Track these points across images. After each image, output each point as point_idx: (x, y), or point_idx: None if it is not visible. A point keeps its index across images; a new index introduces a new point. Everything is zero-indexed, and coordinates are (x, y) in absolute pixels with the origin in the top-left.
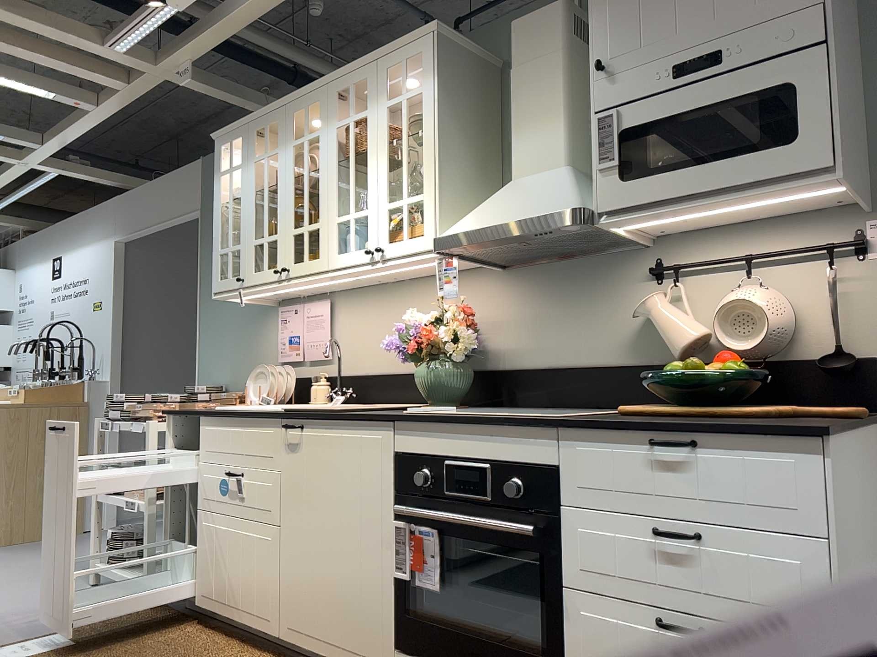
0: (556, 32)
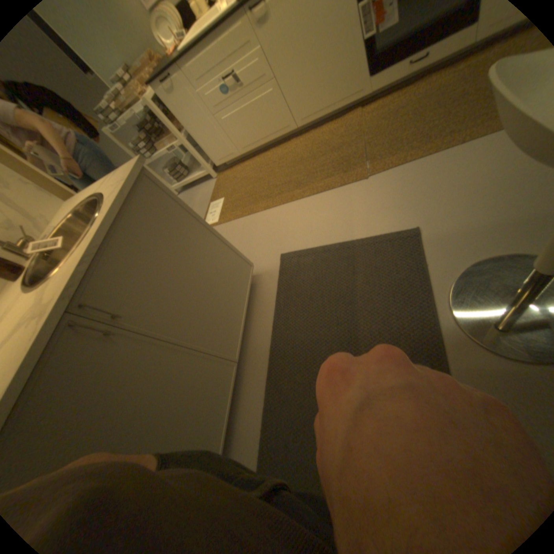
0: None
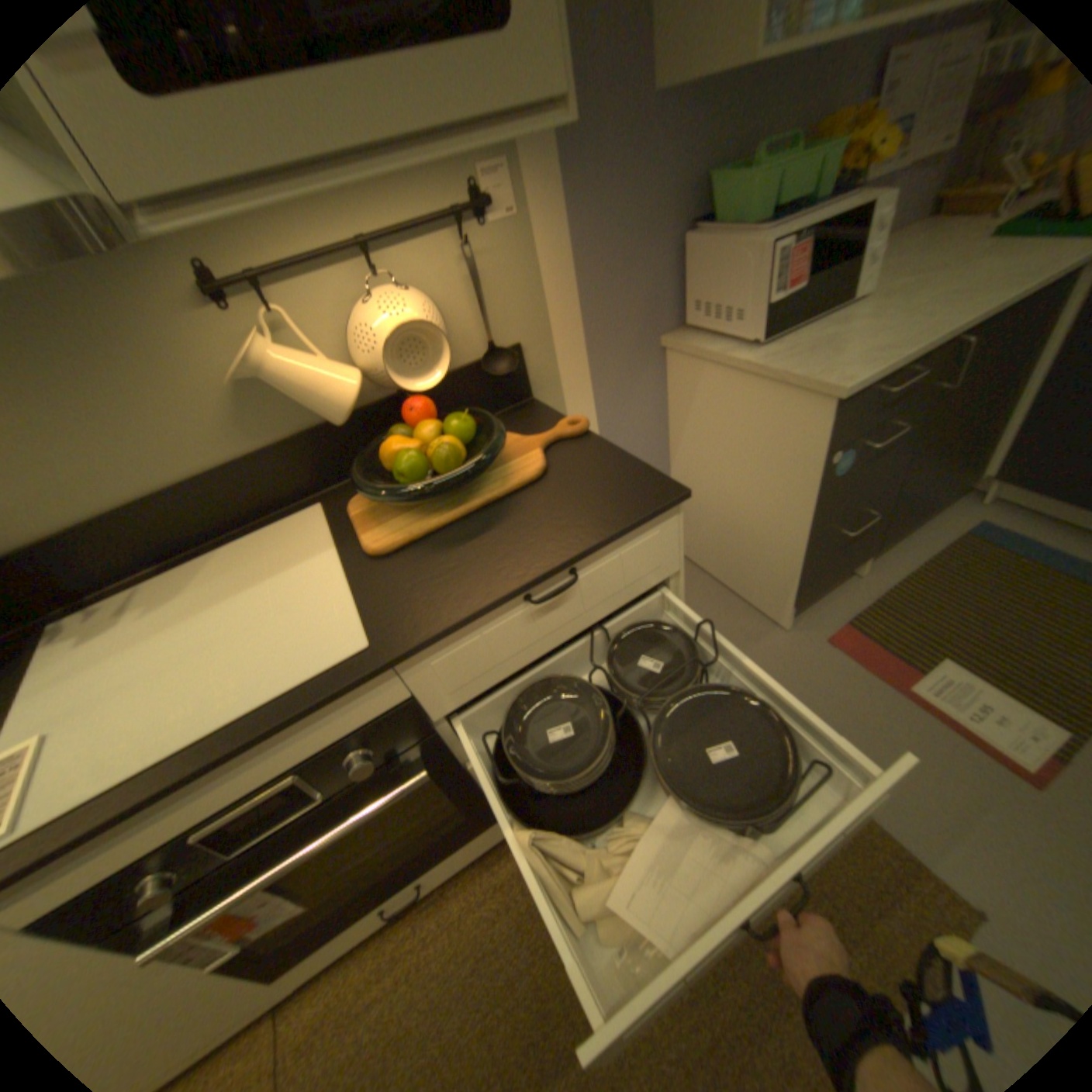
0: None
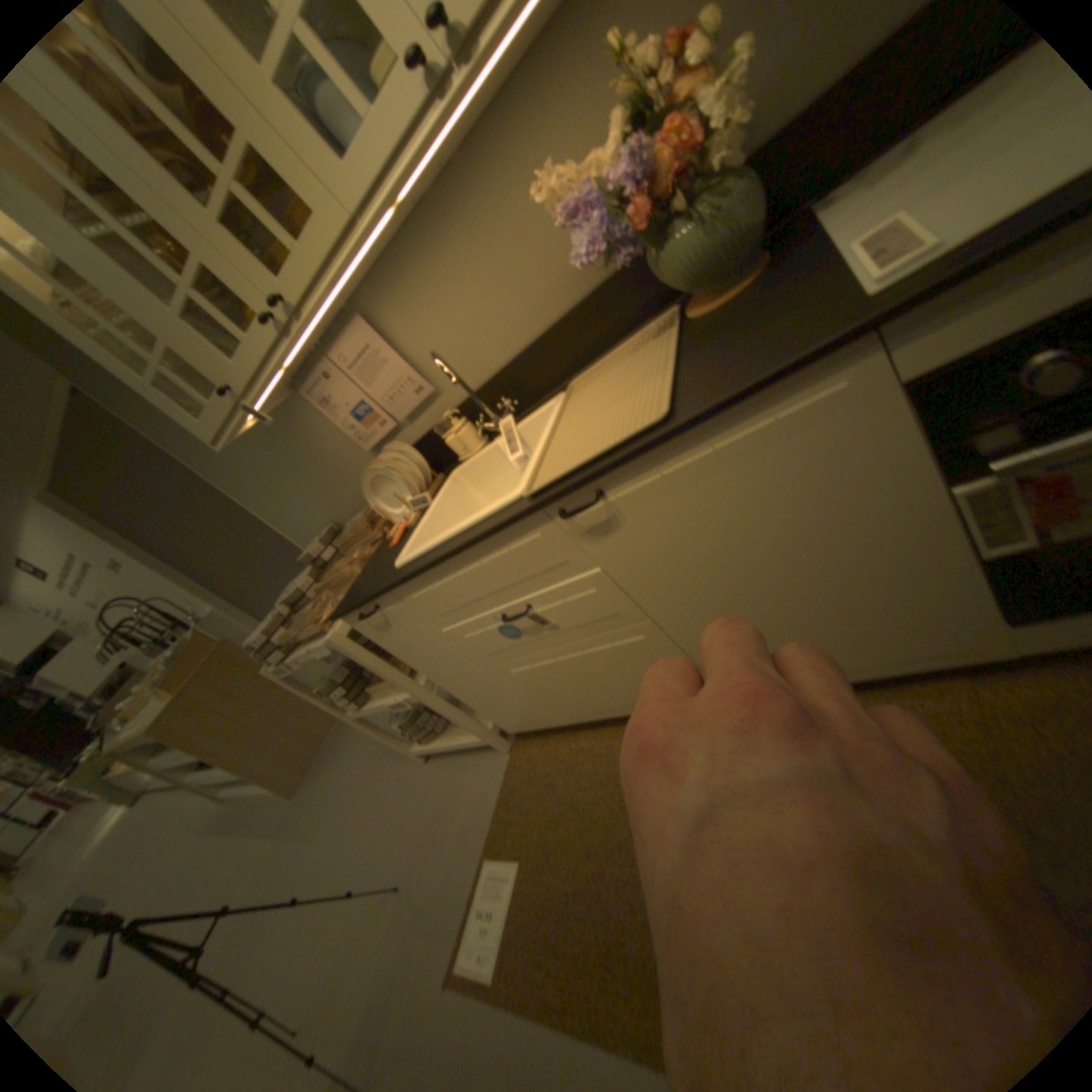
0: None
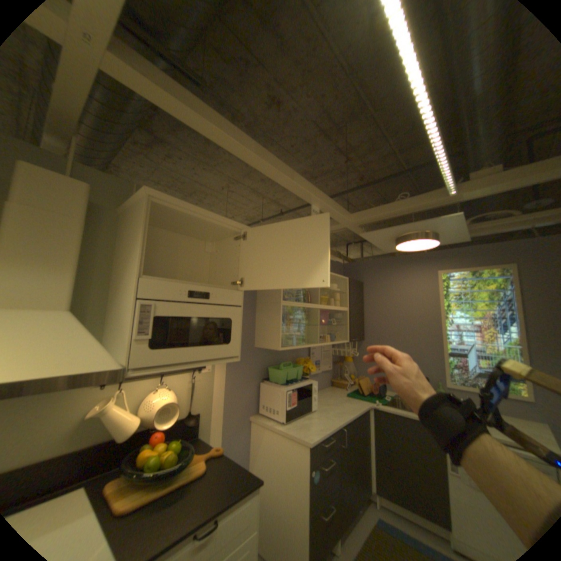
0: (80, 203)
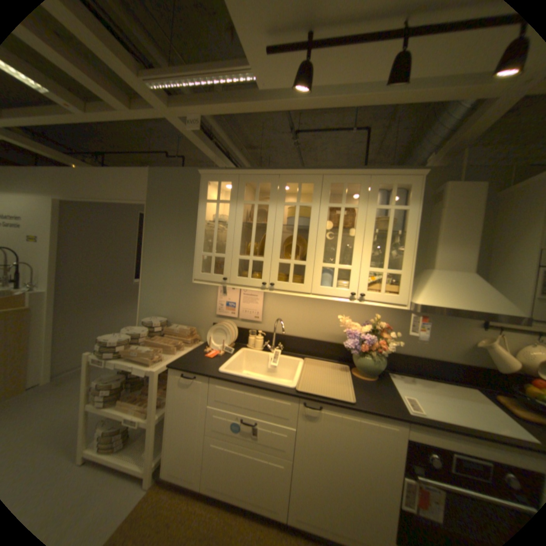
0: (482, 198)
